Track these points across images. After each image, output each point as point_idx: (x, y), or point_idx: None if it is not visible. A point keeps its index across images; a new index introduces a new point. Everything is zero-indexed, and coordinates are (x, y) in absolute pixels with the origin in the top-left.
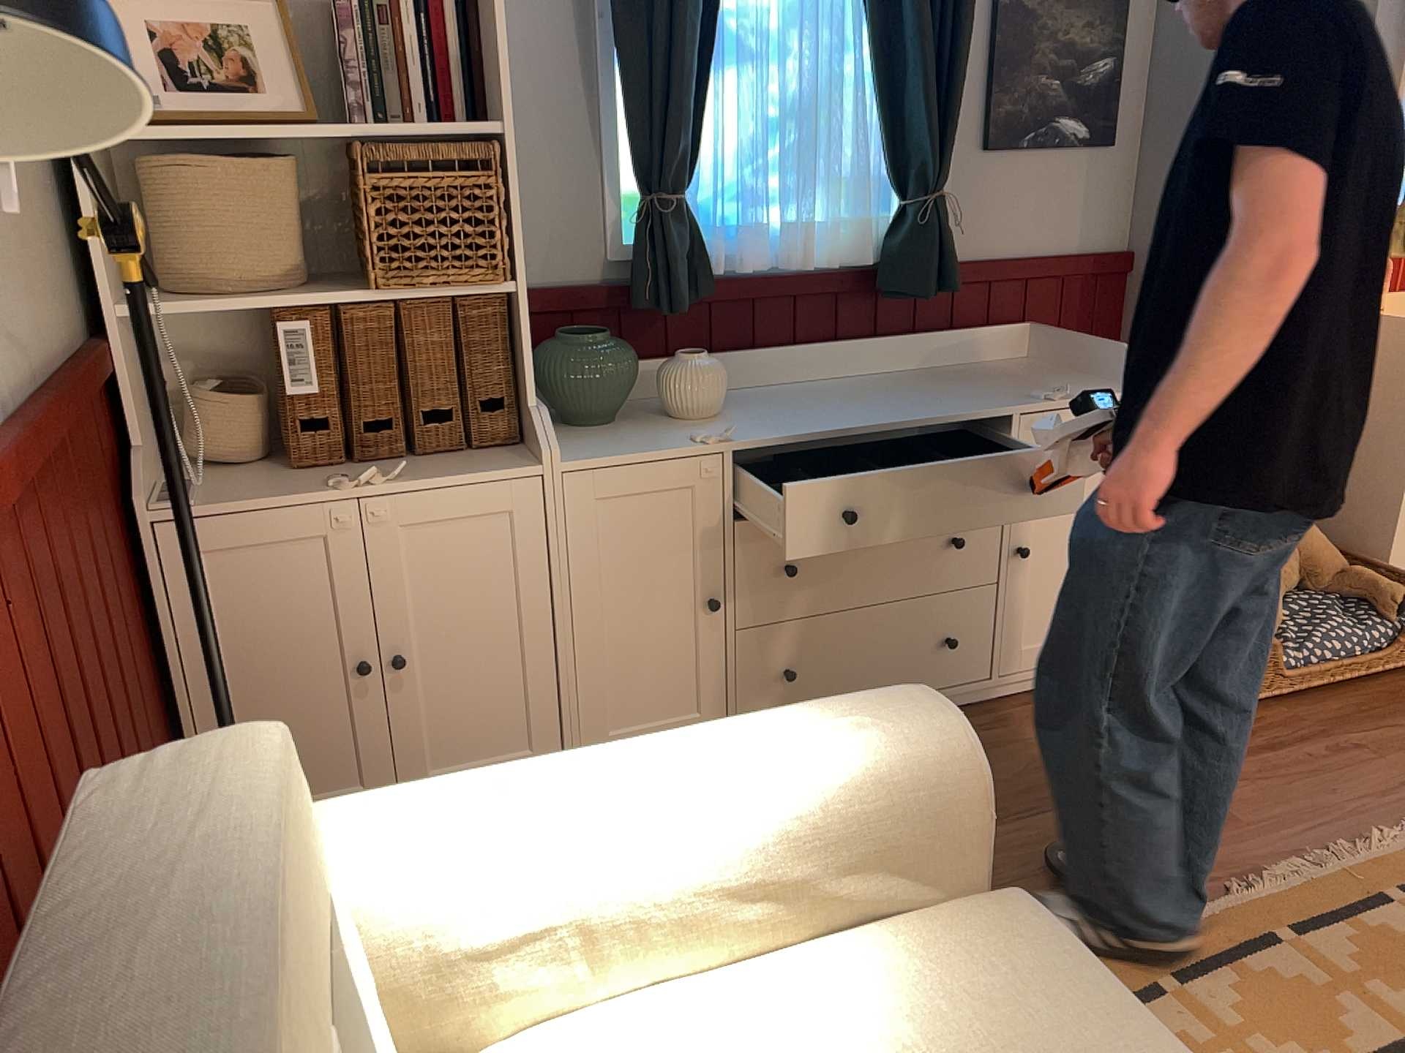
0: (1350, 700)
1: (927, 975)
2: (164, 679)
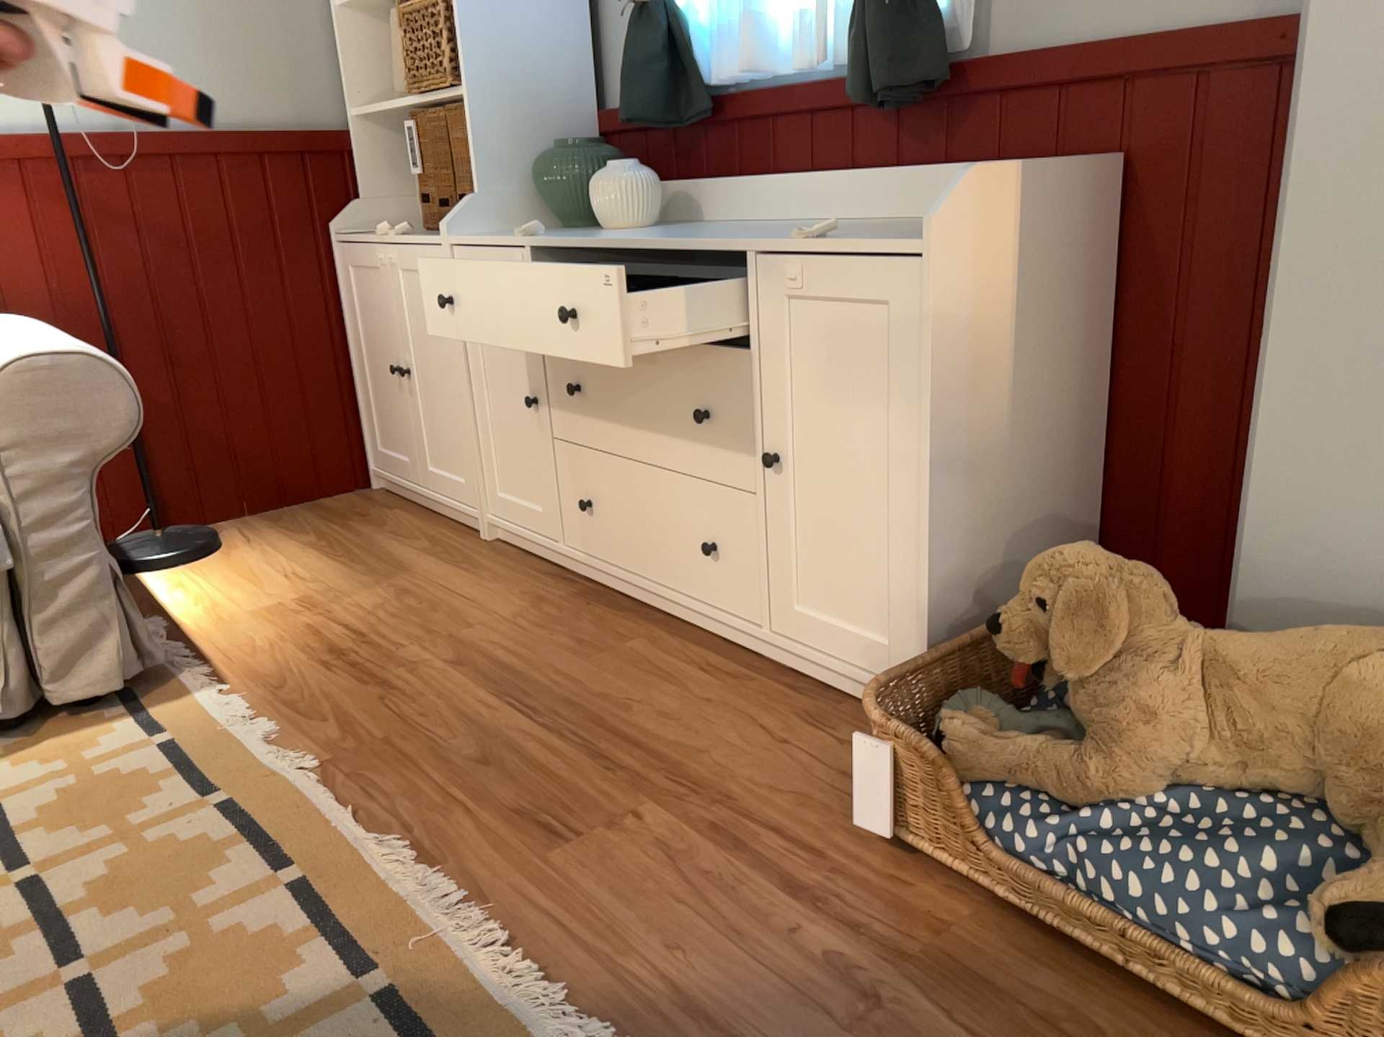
0: (1107, 1011)
1: None
2: (348, 344)
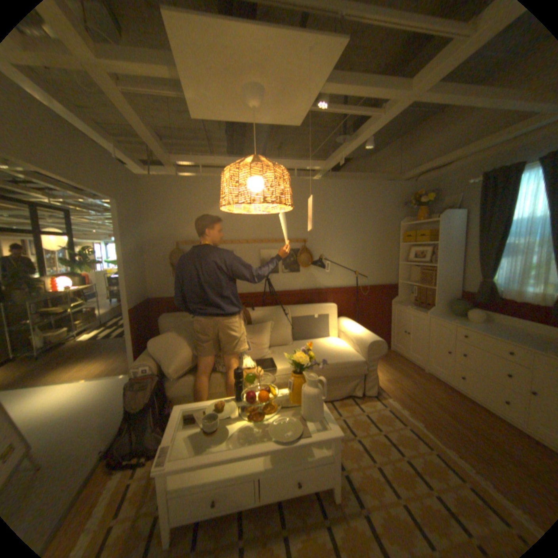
0: None
1: (349, 352)
2: (391, 321)
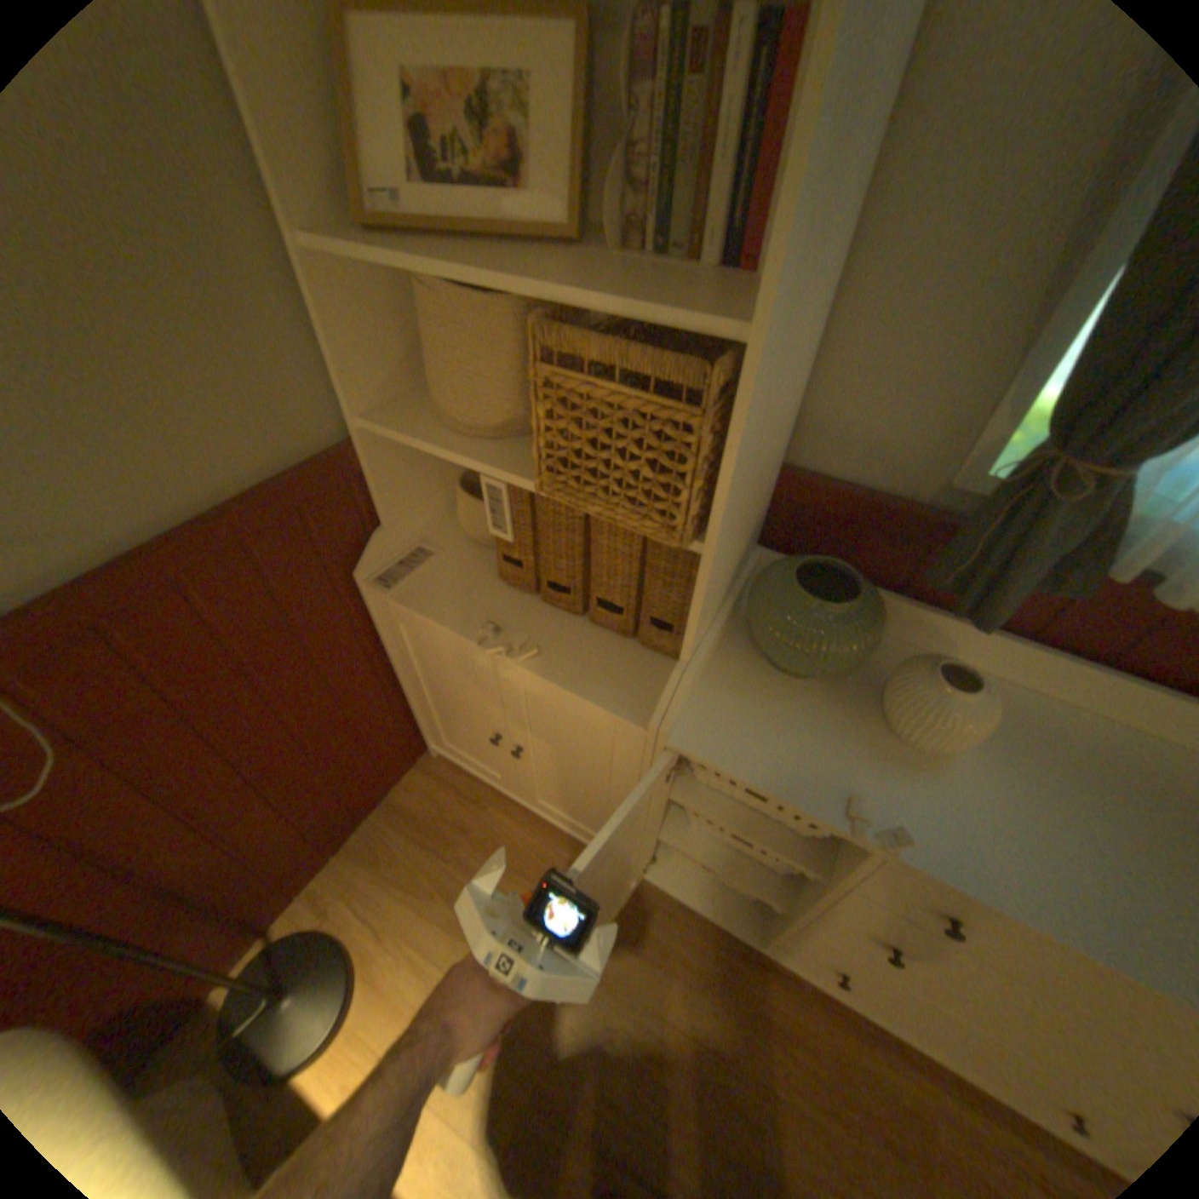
0: None
1: None
2: (394, 667)
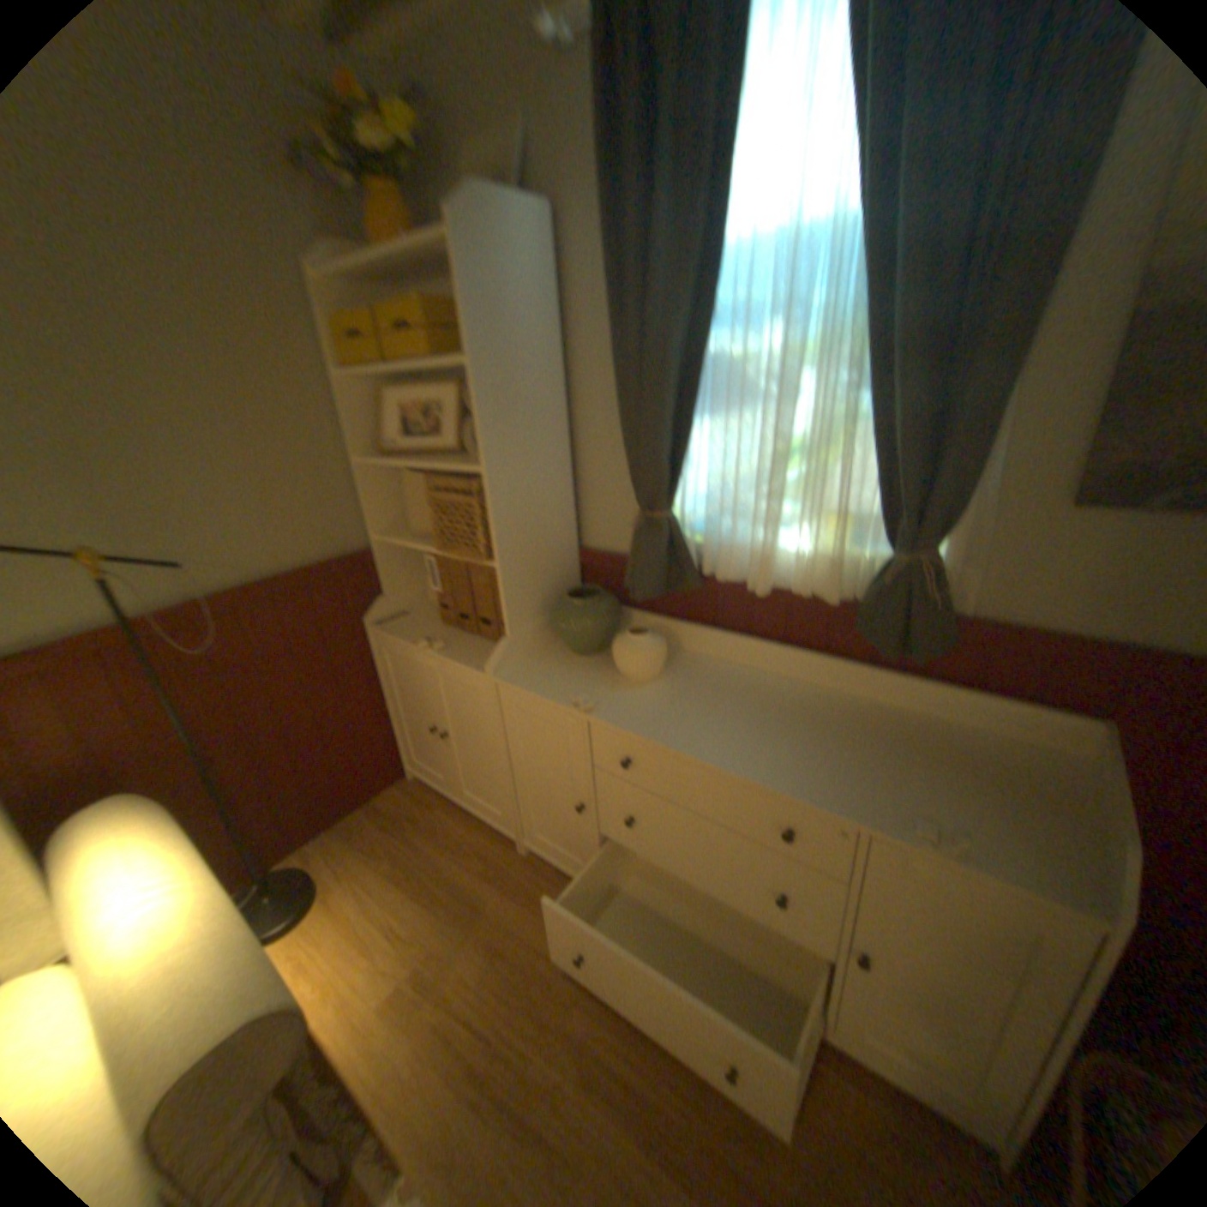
0: None
1: None
2: (382, 690)
